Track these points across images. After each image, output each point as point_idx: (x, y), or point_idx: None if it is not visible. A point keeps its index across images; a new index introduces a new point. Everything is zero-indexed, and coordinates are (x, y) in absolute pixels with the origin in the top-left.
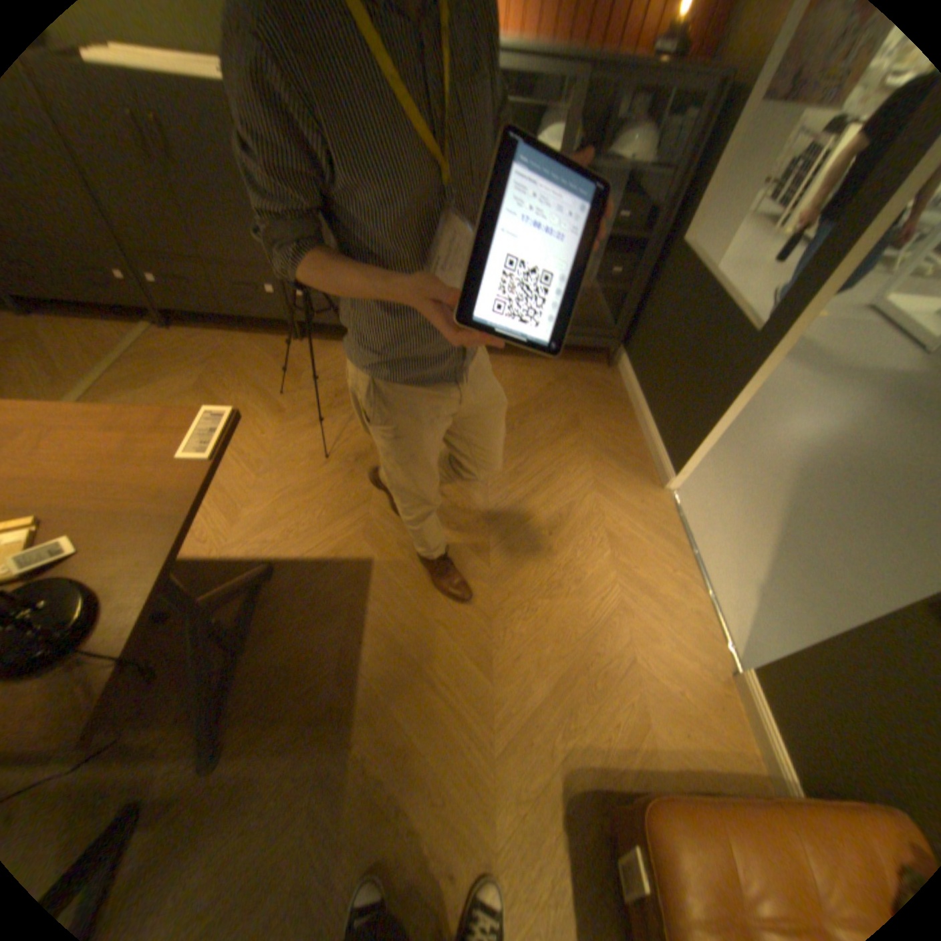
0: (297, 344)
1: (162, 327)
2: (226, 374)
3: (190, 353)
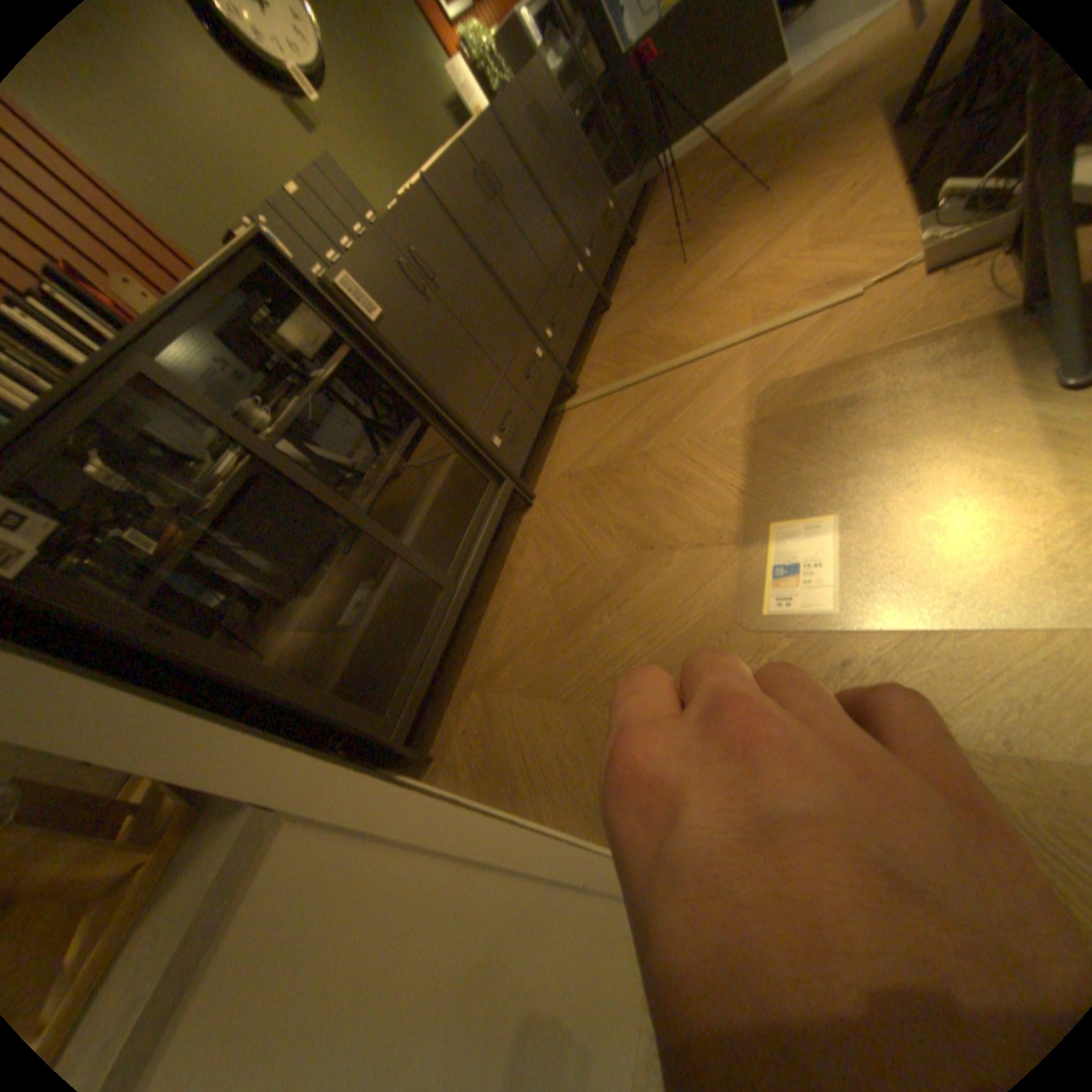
0: (618, 301)
1: (578, 387)
2: (658, 303)
3: (622, 345)
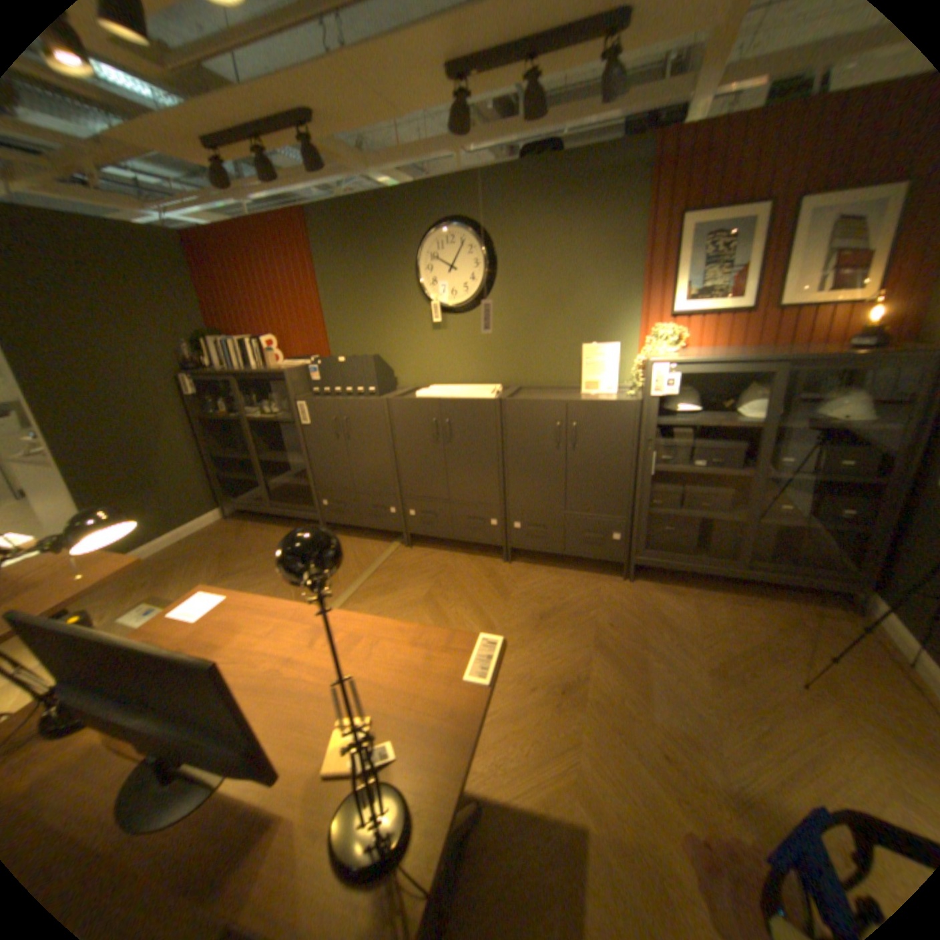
0: (506, 567)
1: (407, 547)
2: (449, 590)
3: (424, 569)
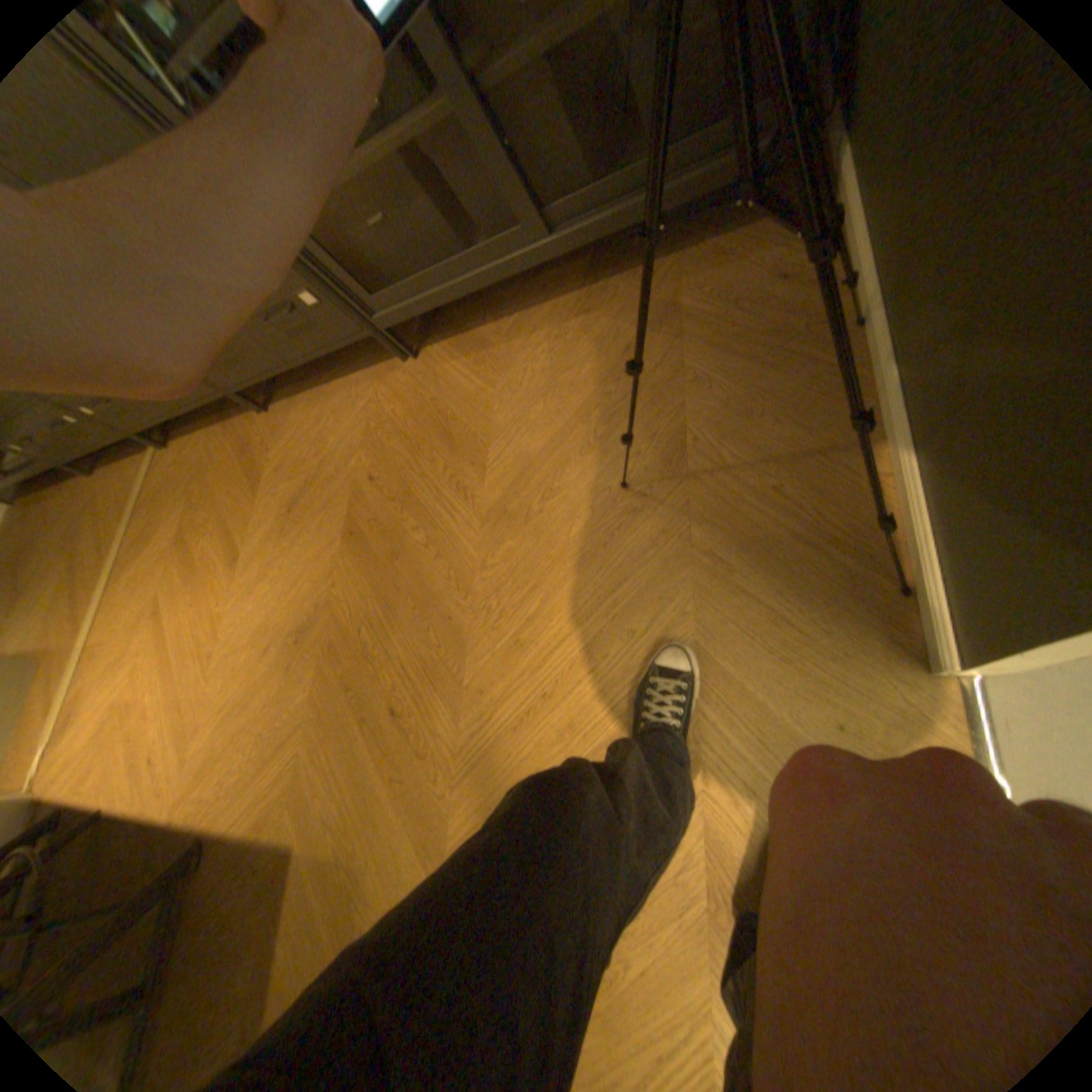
0: (264, 422)
1: (163, 450)
2: (202, 508)
3: (180, 482)
